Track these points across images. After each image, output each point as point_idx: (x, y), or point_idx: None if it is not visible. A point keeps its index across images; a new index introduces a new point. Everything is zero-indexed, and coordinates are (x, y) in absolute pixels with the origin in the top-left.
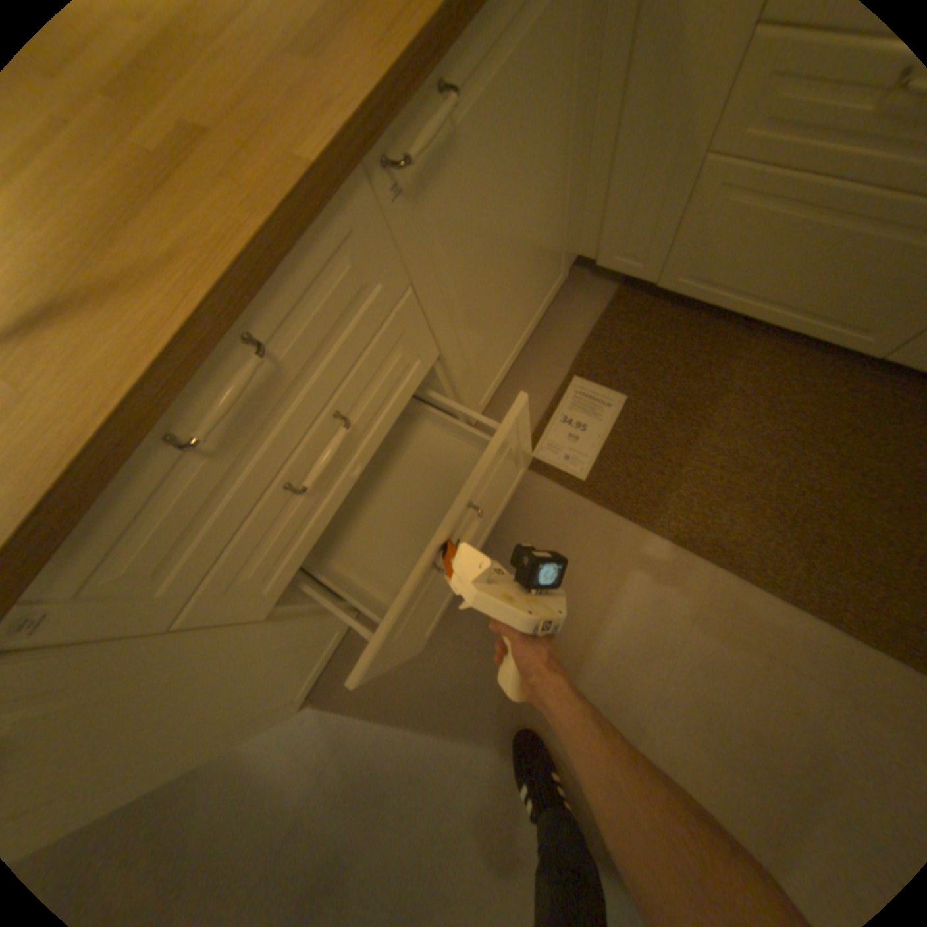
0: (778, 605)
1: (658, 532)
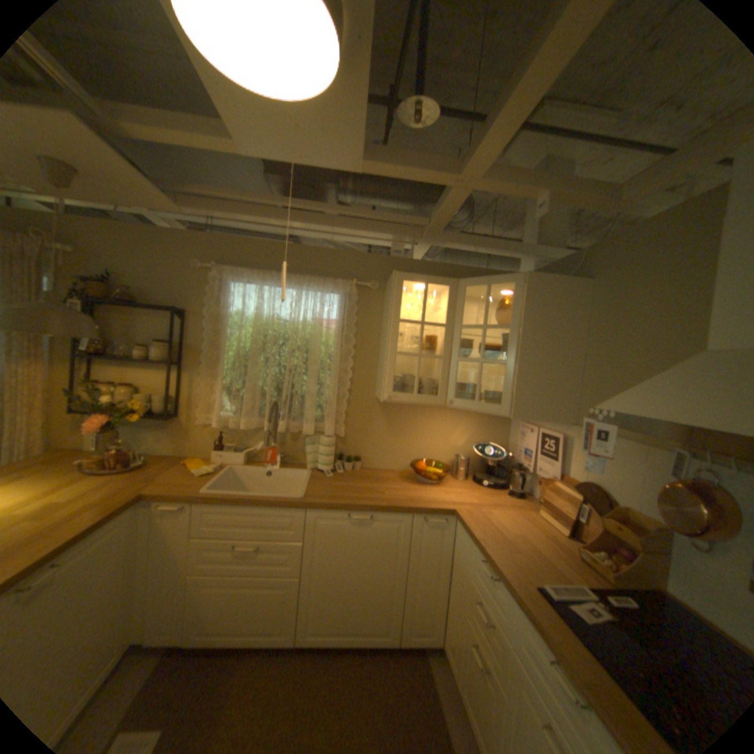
0: None
1: None
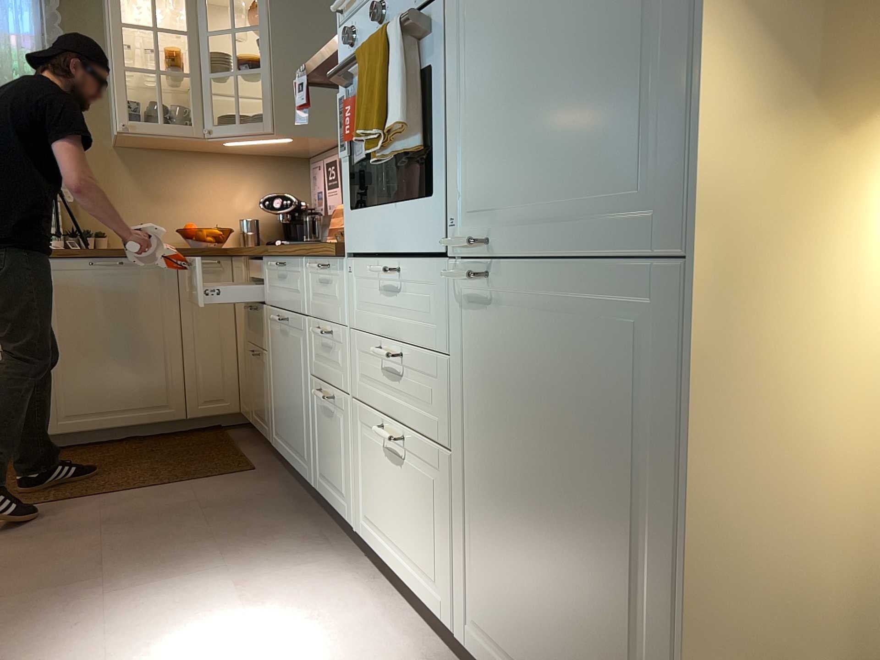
0: (47, 506)
1: None
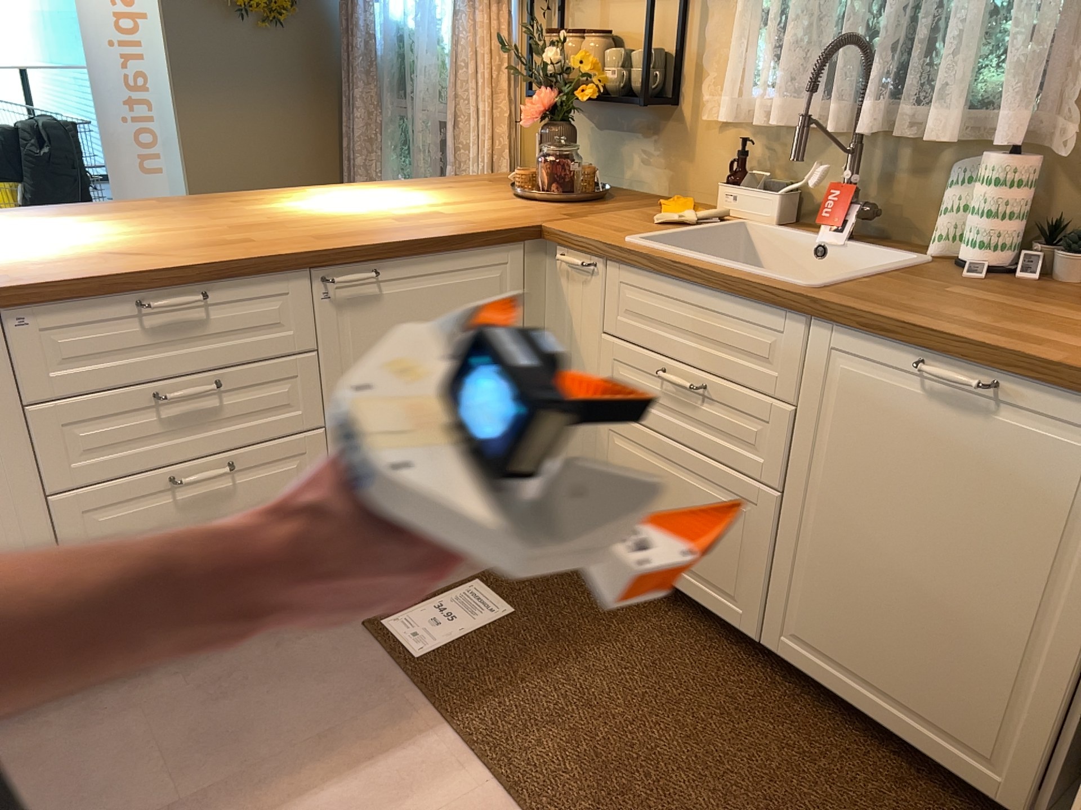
0: None
1: (455, 726)
